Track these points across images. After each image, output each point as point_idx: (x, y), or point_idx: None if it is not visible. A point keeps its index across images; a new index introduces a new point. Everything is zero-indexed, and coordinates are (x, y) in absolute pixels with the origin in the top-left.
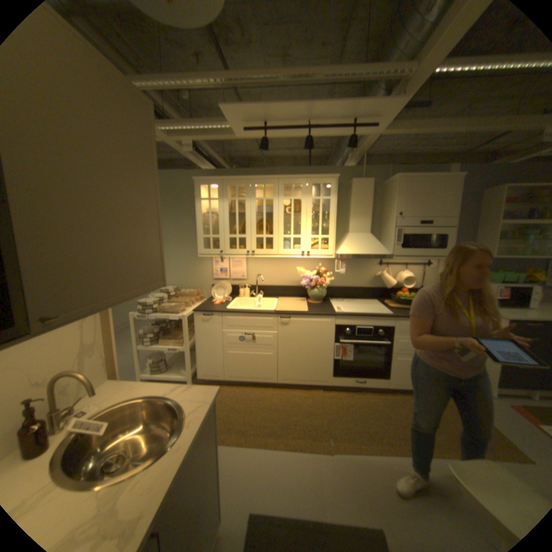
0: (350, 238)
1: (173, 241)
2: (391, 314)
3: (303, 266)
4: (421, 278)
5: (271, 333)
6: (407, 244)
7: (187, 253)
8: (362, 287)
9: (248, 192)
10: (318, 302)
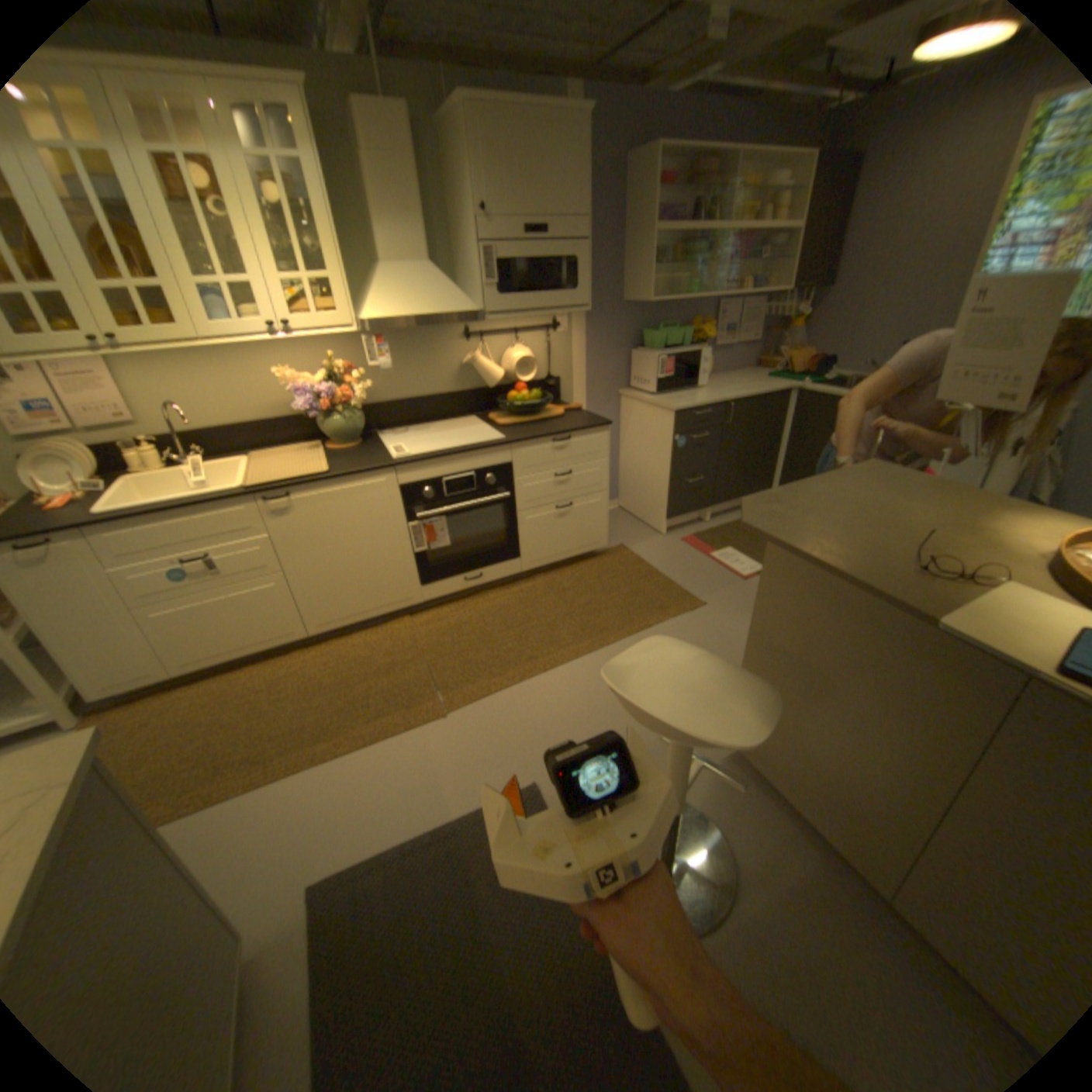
0: (385, 278)
1: None
2: (502, 440)
3: (292, 364)
4: (546, 359)
5: (254, 544)
6: (507, 284)
7: None
8: (442, 395)
9: None
10: (352, 447)
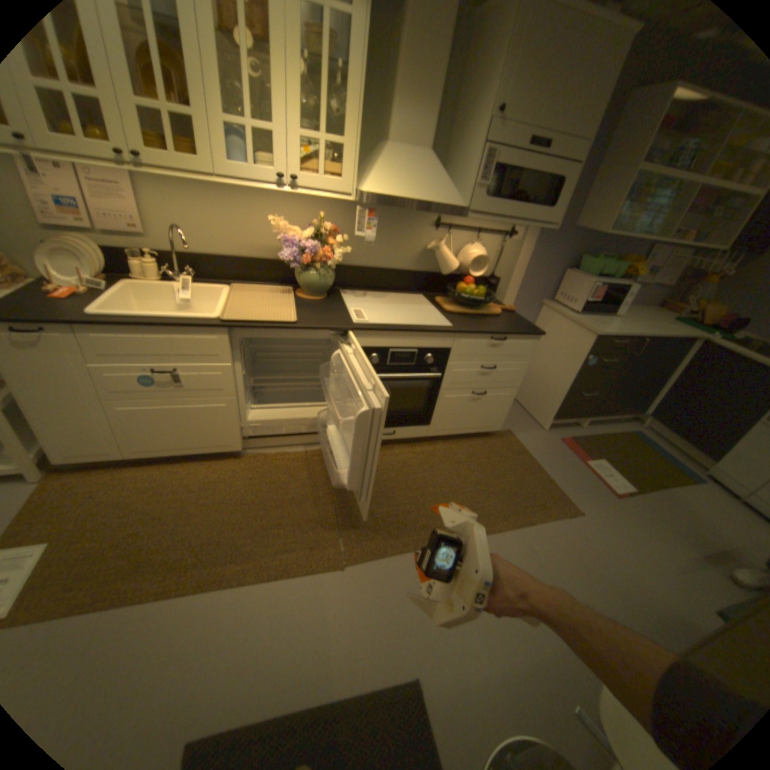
0: (391, 156)
1: None
2: (449, 327)
3: (286, 215)
4: (496, 260)
5: (217, 369)
6: (497, 188)
7: None
8: (401, 270)
9: None
10: (318, 299)
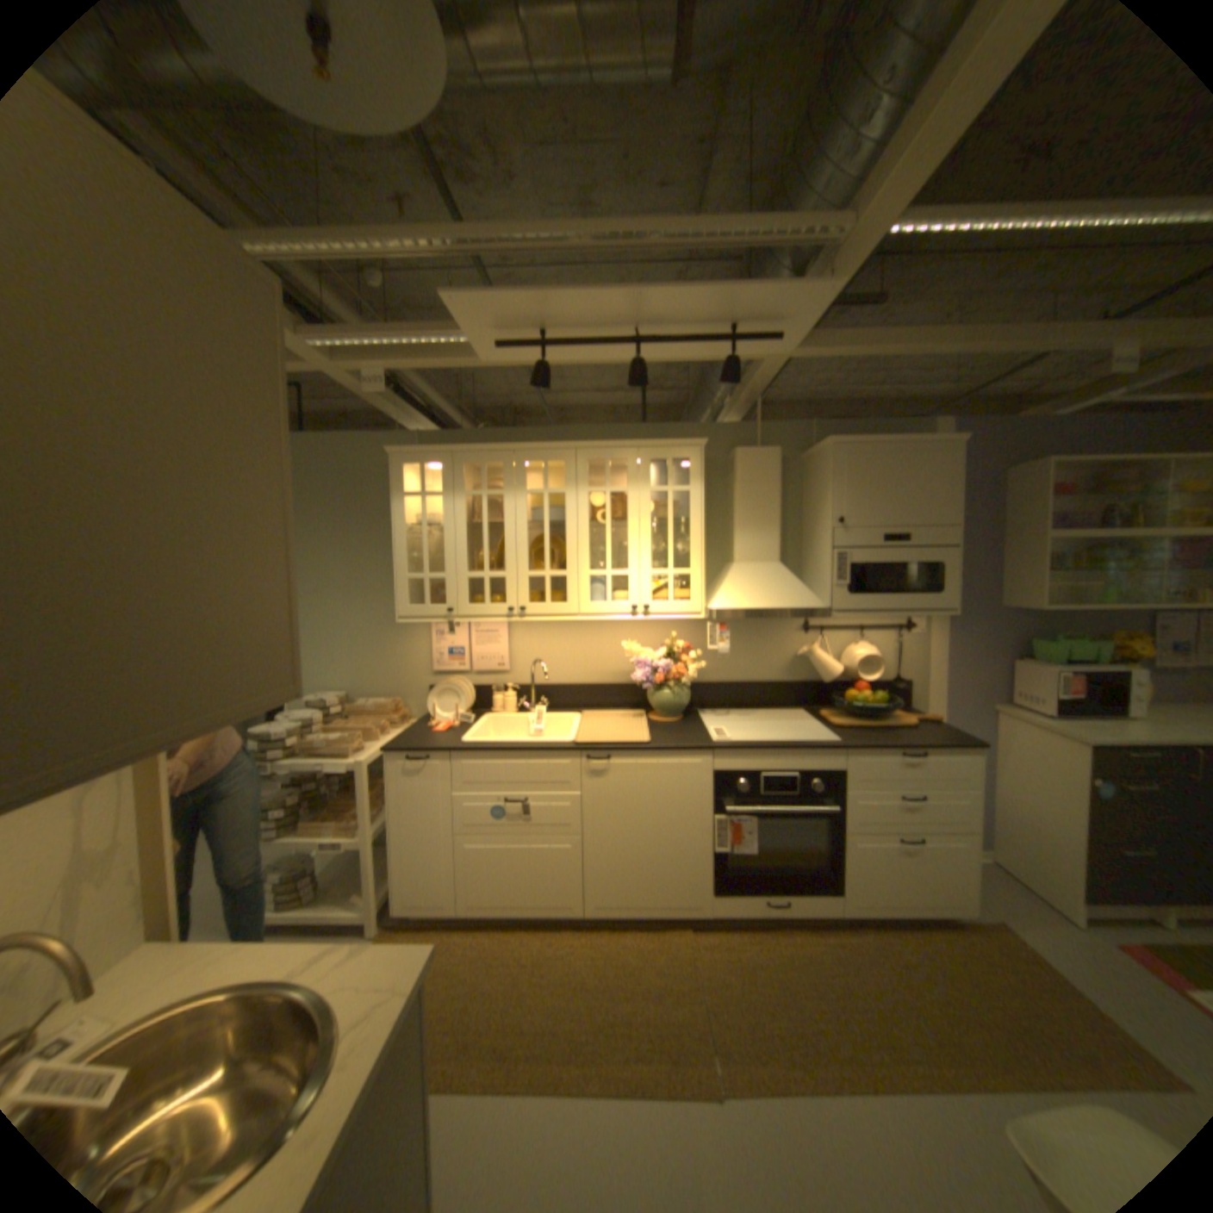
0: (737, 575)
1: (340, 590)
2: (837, 742)
3: (638, 639)
4: (896, 659)
5: (566, 798)
6: (859, 585)
7: (372, 616)
8: (770, 682)
9: (510, 480)
10: (673, 721)
